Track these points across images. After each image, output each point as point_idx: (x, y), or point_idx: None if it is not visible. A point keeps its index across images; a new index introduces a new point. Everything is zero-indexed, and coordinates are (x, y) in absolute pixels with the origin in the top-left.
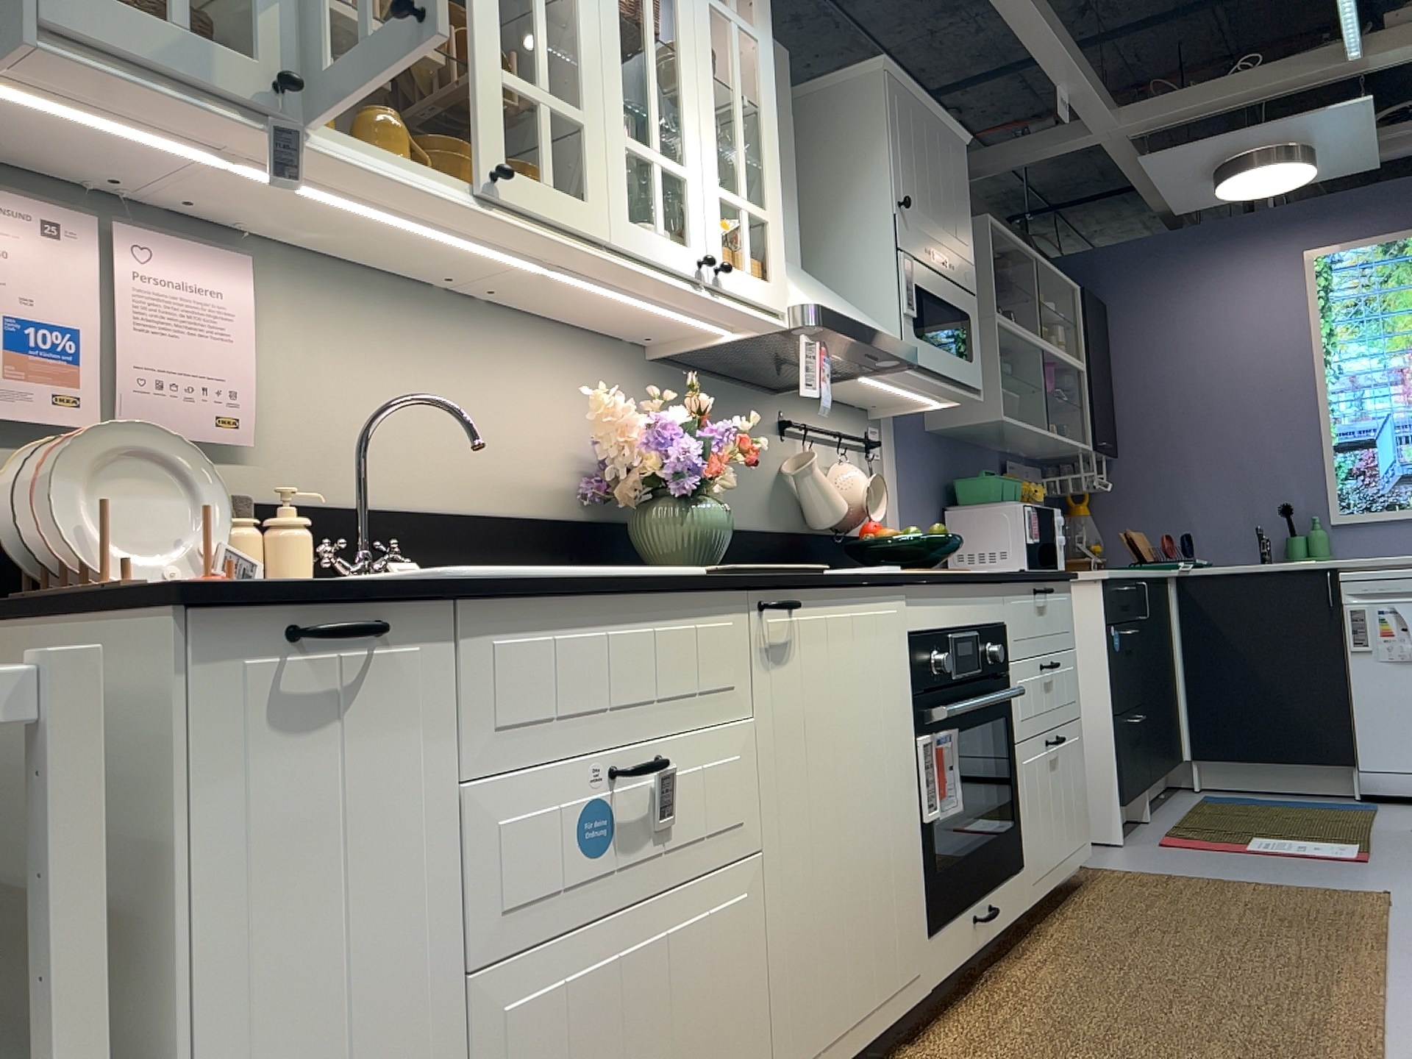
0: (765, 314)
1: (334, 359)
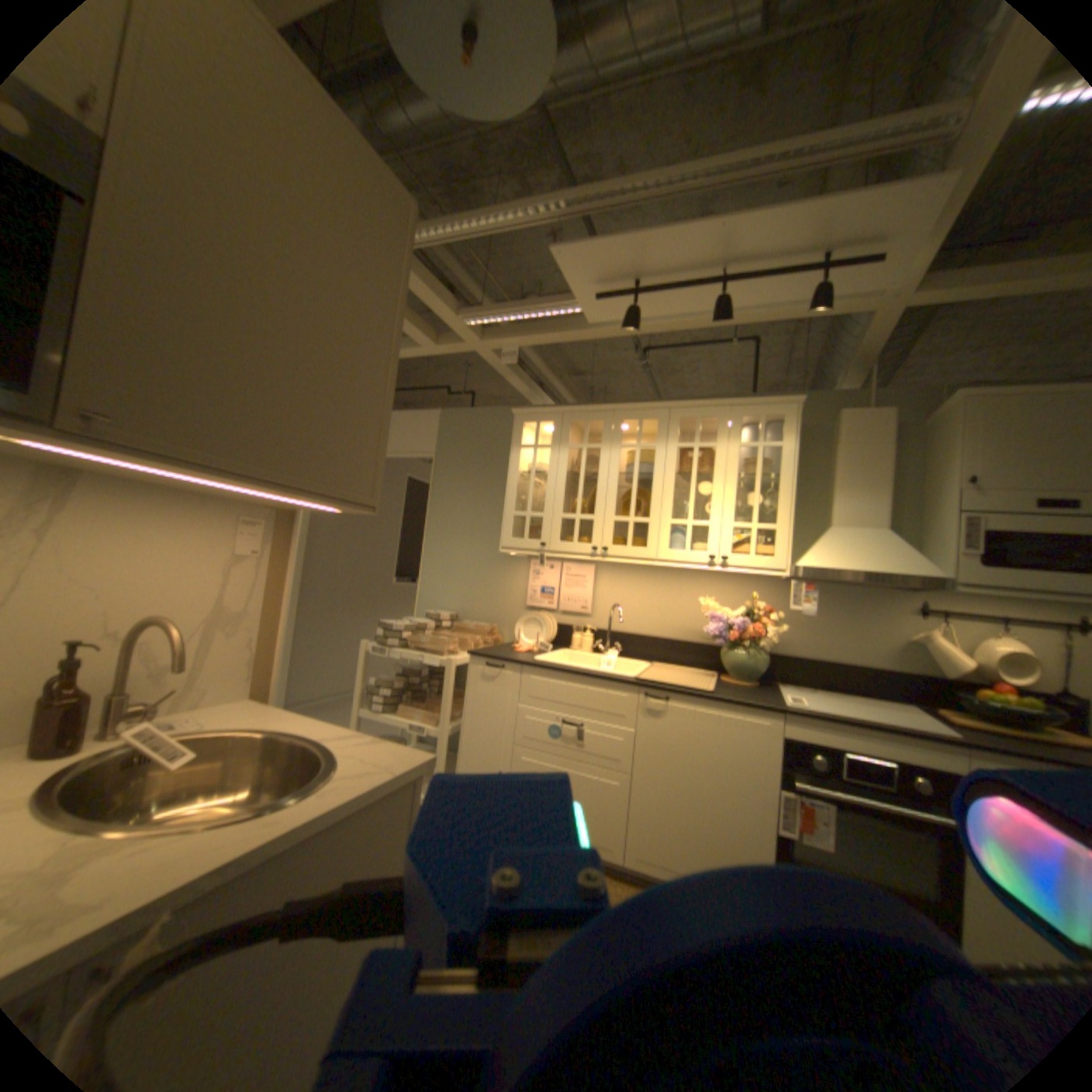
0: (764, 572)
1: (619, 589)
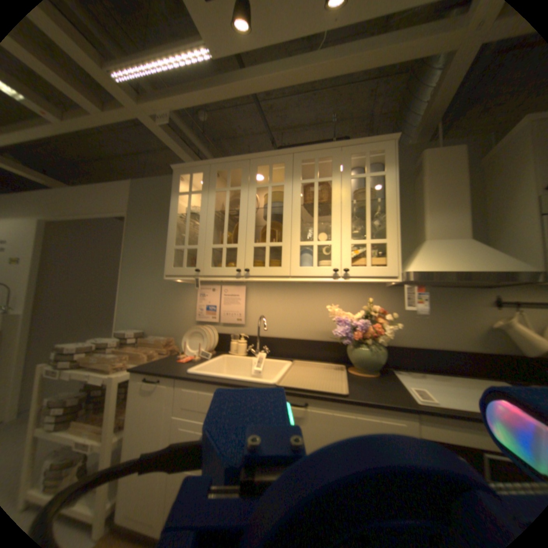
0: (381, 279)
1: (266, 303)
